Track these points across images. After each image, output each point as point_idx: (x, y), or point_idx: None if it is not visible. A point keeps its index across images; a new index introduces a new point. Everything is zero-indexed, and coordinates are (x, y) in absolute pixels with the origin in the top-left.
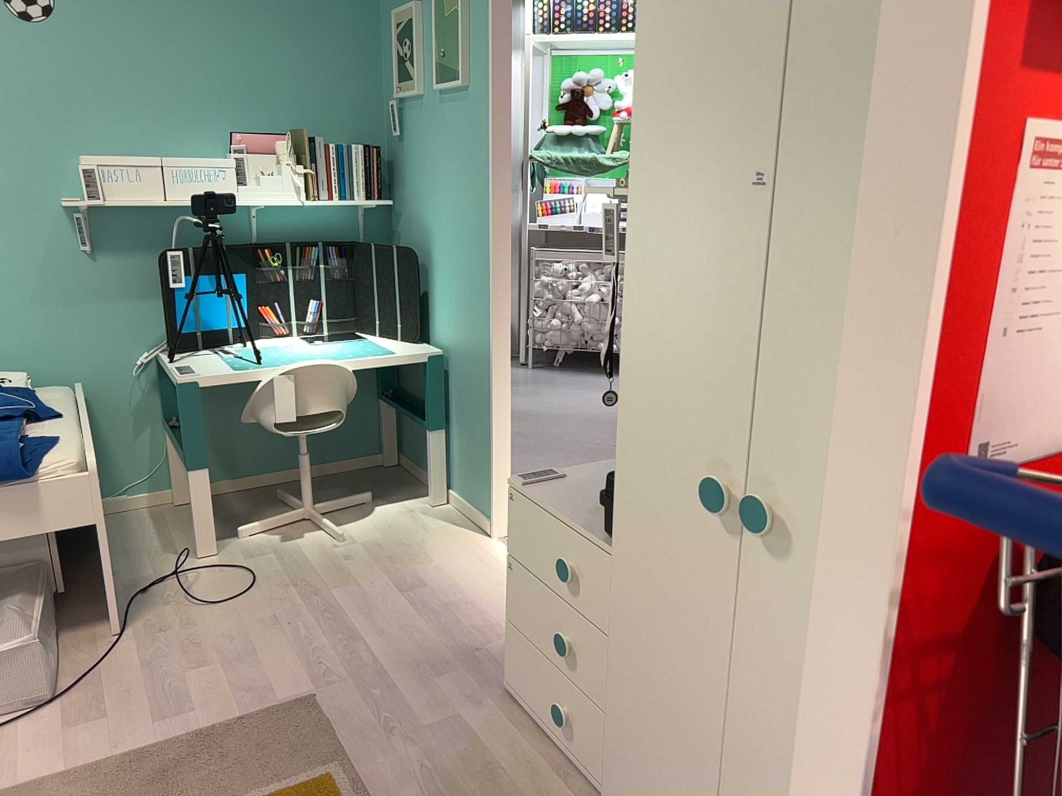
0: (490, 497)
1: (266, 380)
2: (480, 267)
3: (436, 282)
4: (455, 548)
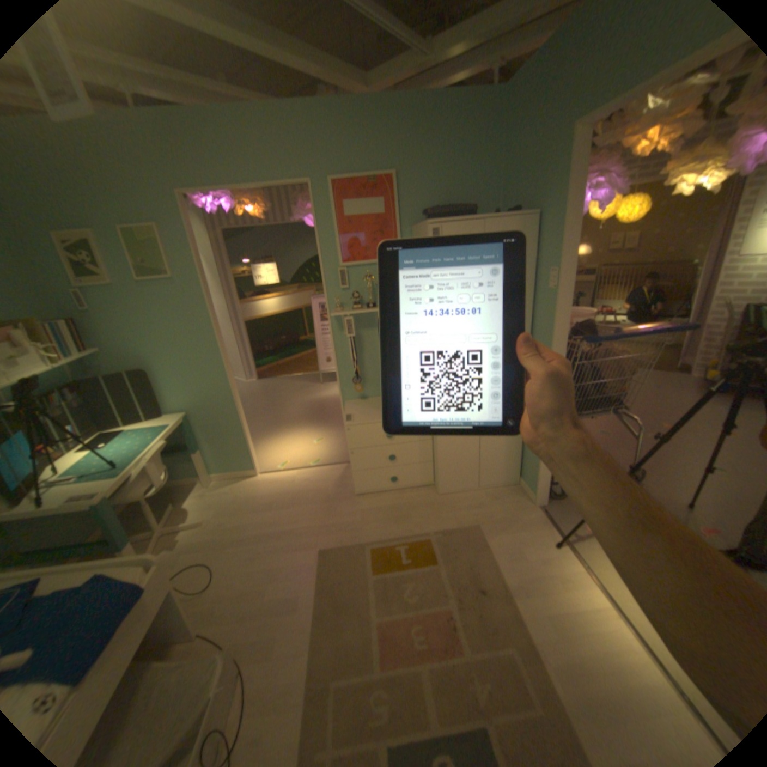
0: (248, 460)
1: (133, 473)
2: (211, 364)
3: (160, 383)
4: (252, 488)
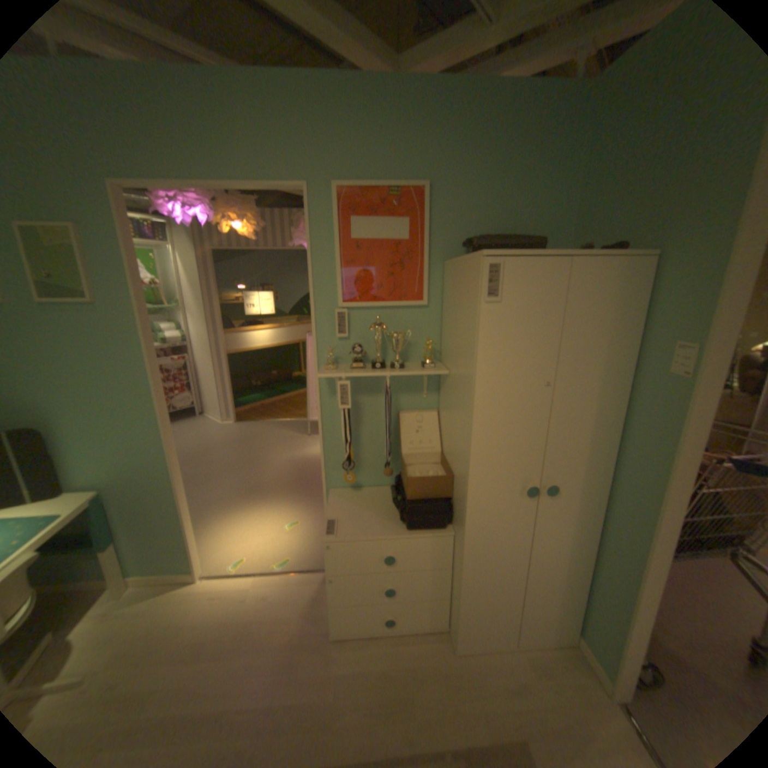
0: (185, 561)
1: None
2: (141, 426)
3: (64, 447)
4: (182, 607)
